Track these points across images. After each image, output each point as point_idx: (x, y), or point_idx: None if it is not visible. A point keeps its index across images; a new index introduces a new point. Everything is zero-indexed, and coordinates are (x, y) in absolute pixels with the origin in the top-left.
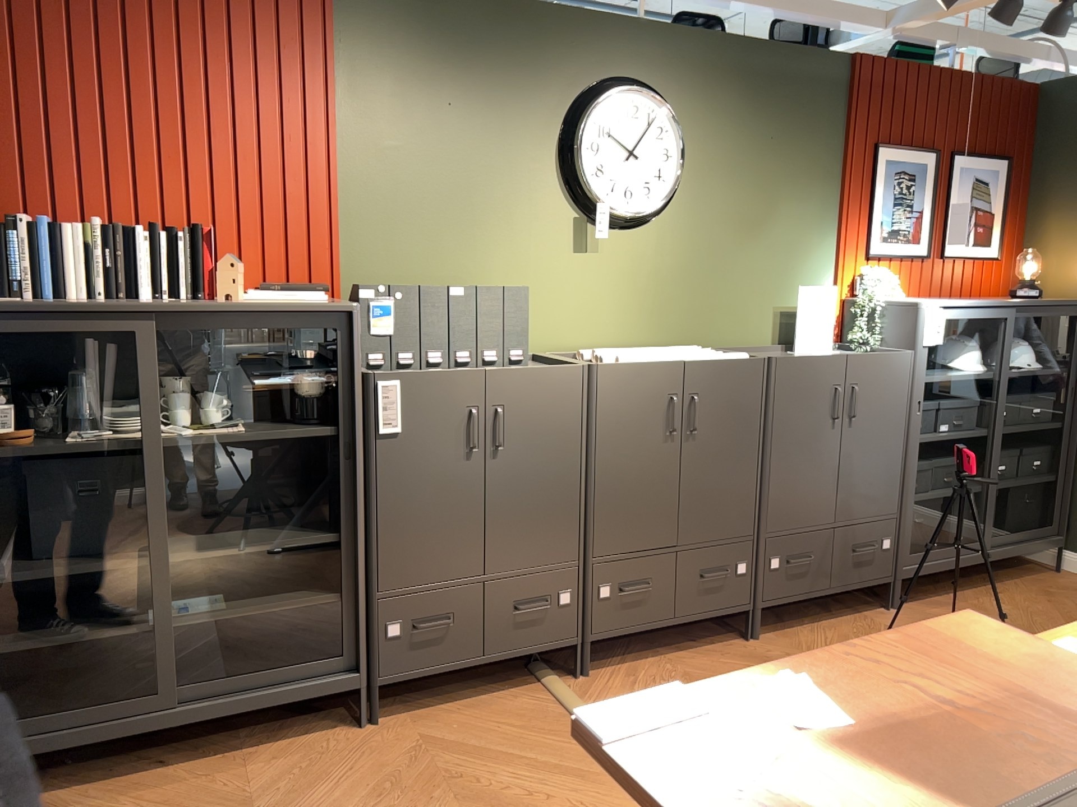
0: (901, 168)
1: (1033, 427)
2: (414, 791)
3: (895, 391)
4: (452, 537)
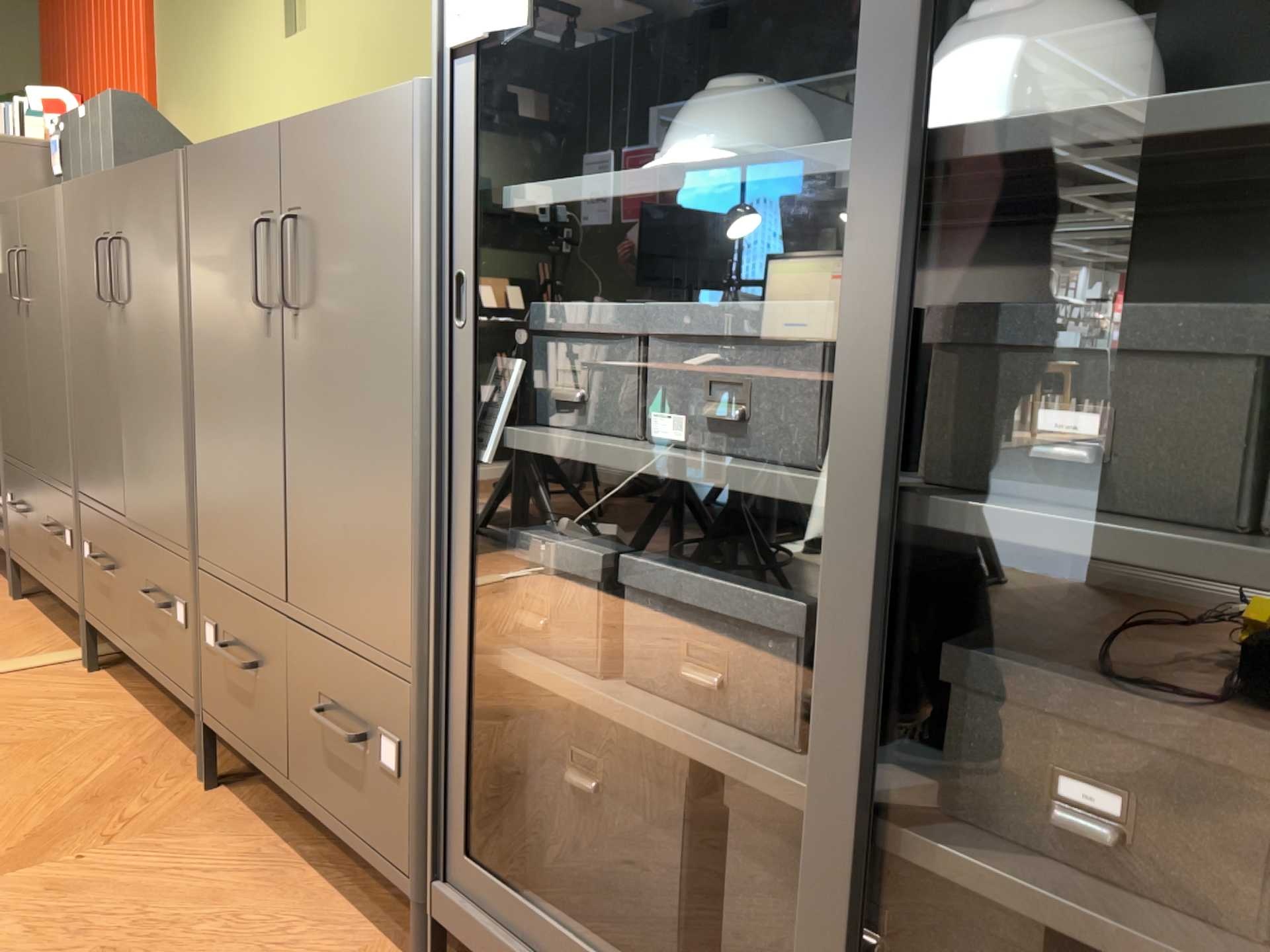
0: None
1: None
2: None
3: (378, 230)
4: (22, 410)
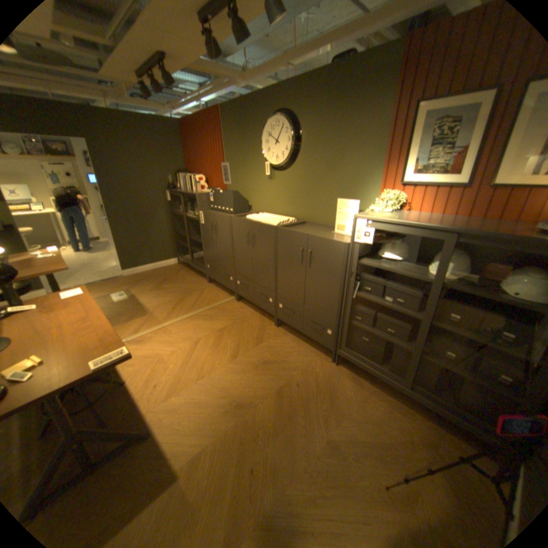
0: (443, 113)
1: (491, 343)
2: (187, 292)
3: (334, 260)
4: (213, 251)
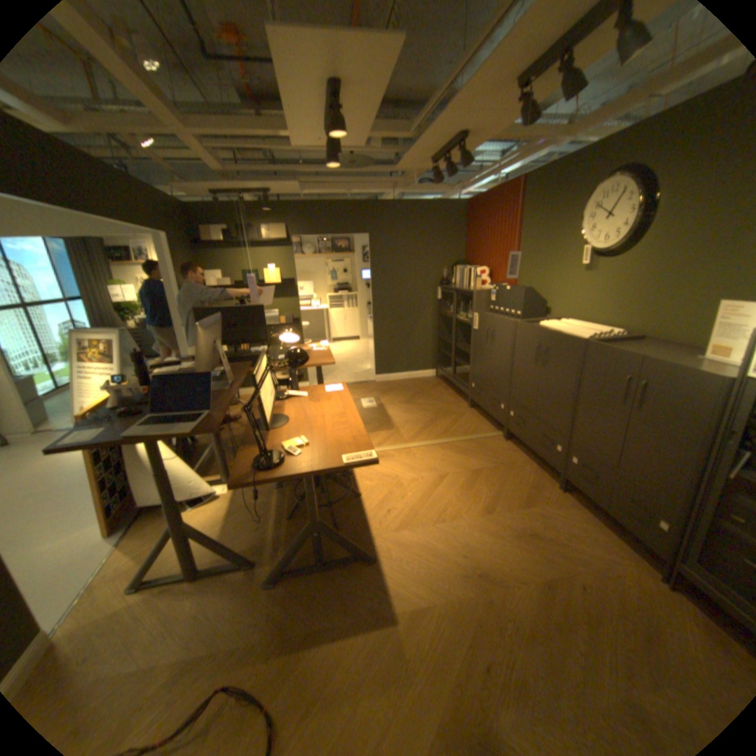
0: None
1: None
2: (440, 413)
3: (693, 405)
4: (483, 366)
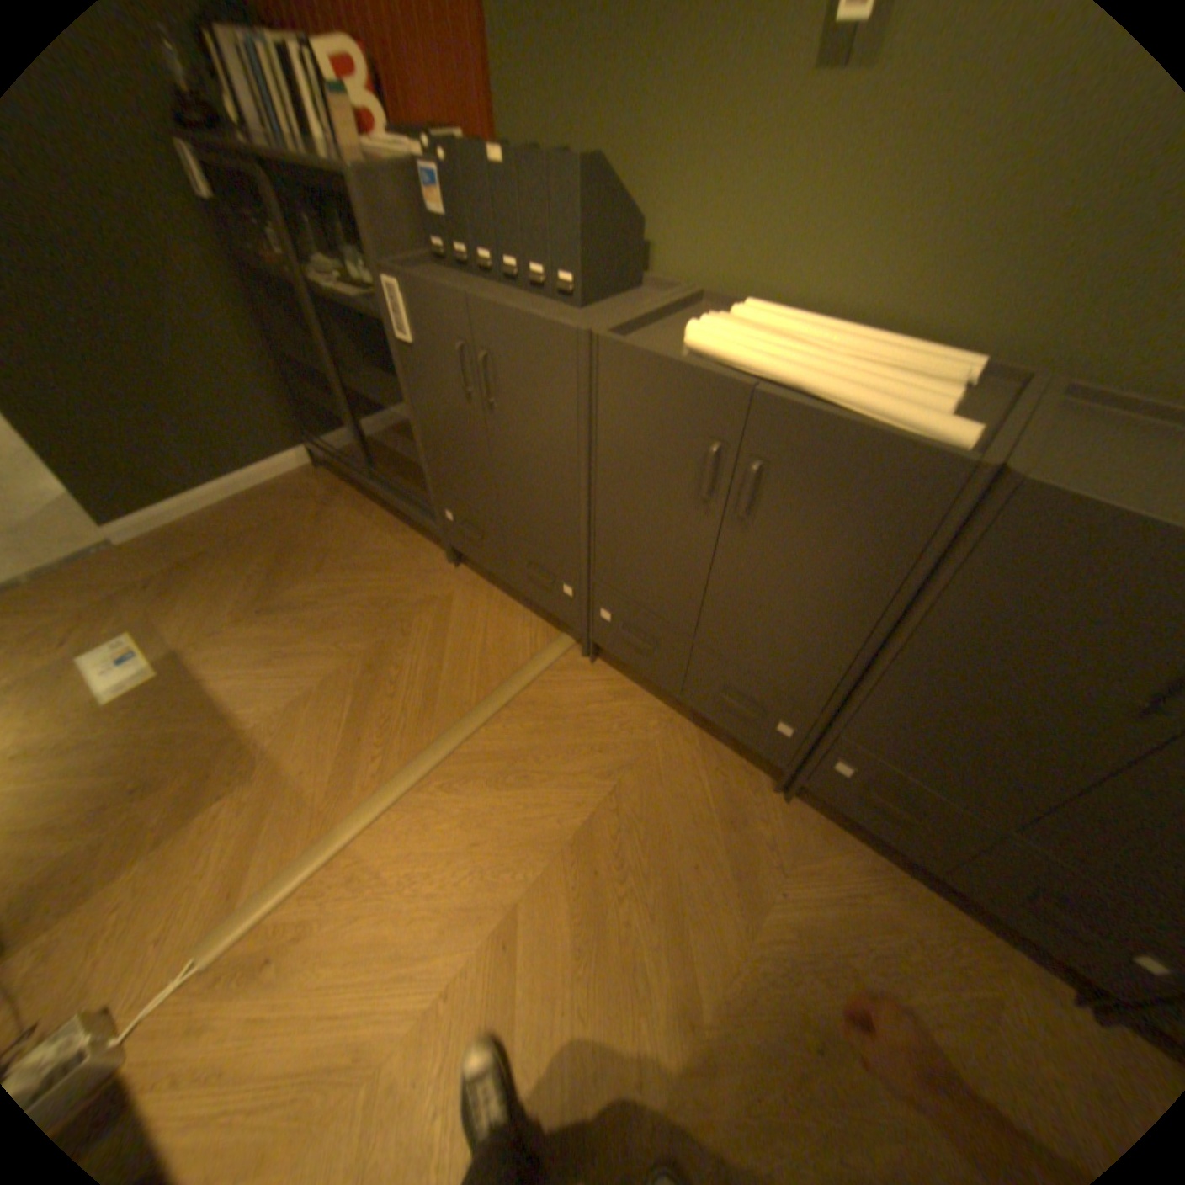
0: None
1: None
2: (383, 619)
3: None
4: (472, 472)
